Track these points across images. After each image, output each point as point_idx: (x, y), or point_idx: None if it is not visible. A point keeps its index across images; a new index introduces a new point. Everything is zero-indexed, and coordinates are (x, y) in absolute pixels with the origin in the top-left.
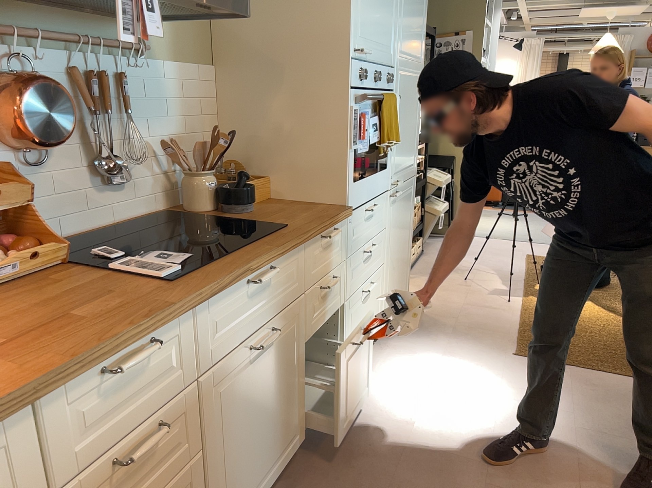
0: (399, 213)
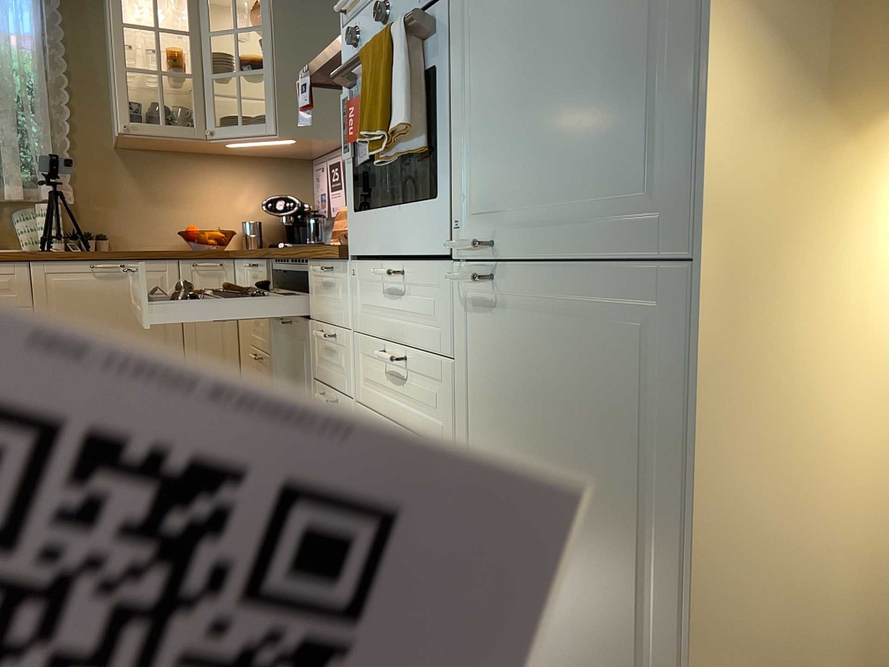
0: (523, 366)
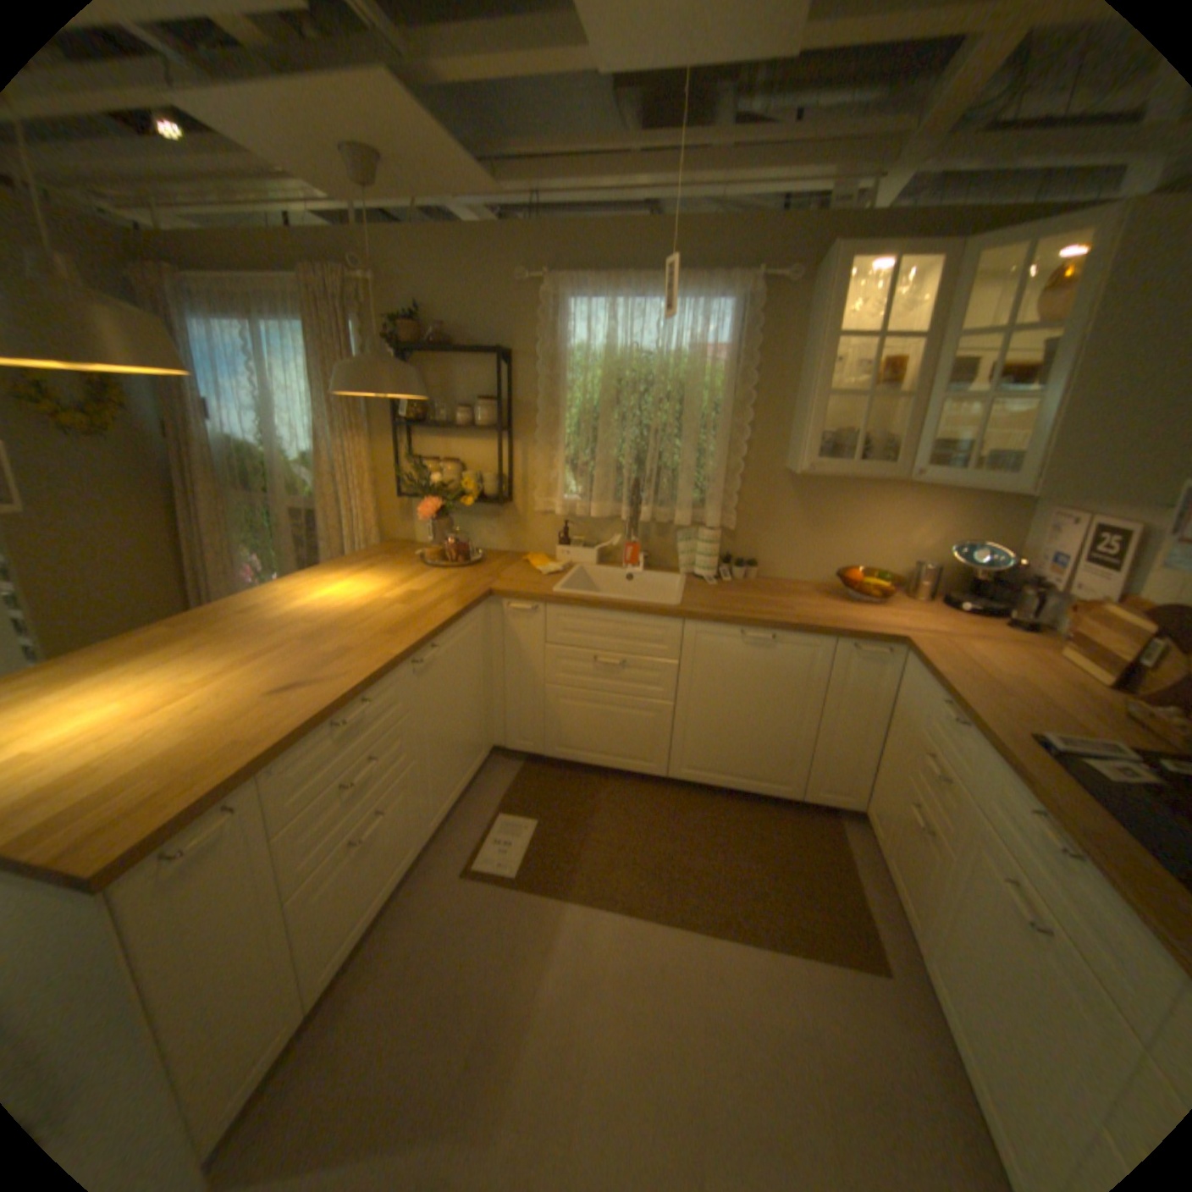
0: None
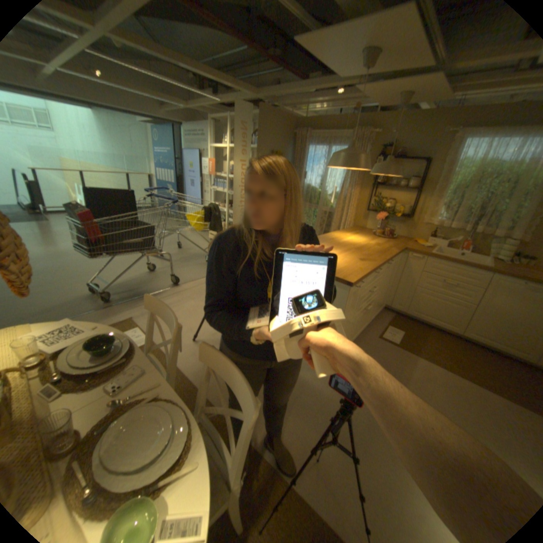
0: None
